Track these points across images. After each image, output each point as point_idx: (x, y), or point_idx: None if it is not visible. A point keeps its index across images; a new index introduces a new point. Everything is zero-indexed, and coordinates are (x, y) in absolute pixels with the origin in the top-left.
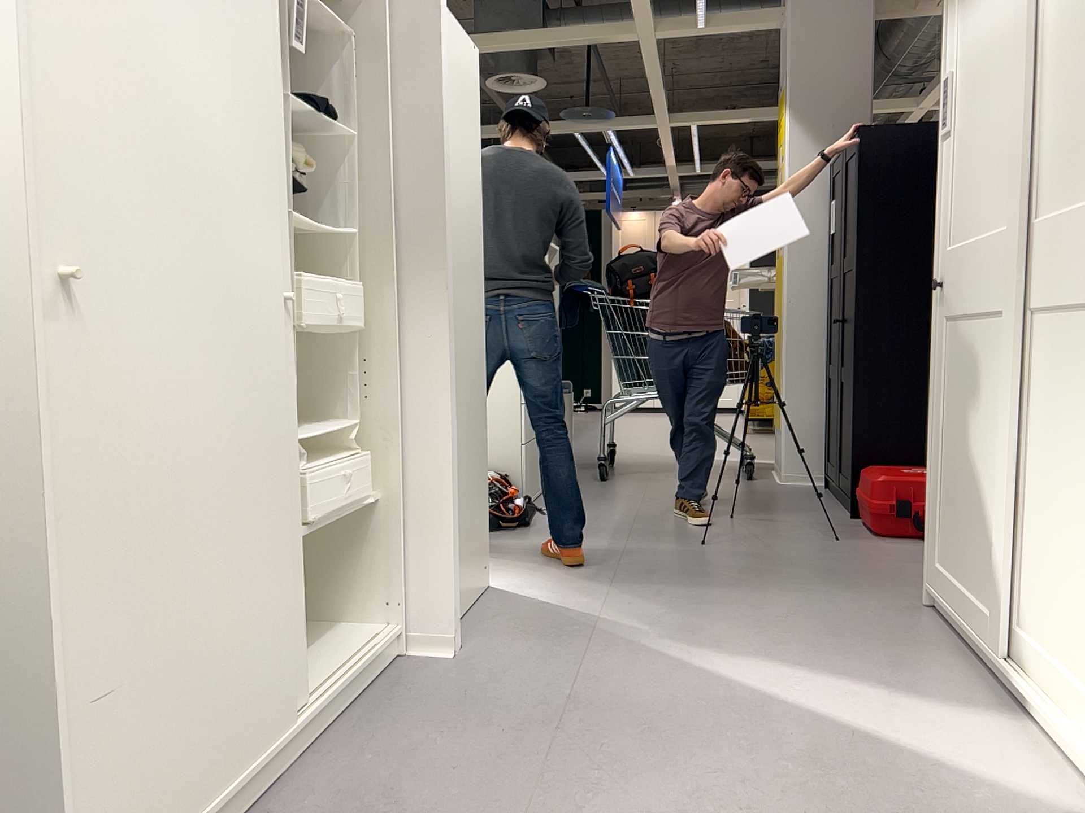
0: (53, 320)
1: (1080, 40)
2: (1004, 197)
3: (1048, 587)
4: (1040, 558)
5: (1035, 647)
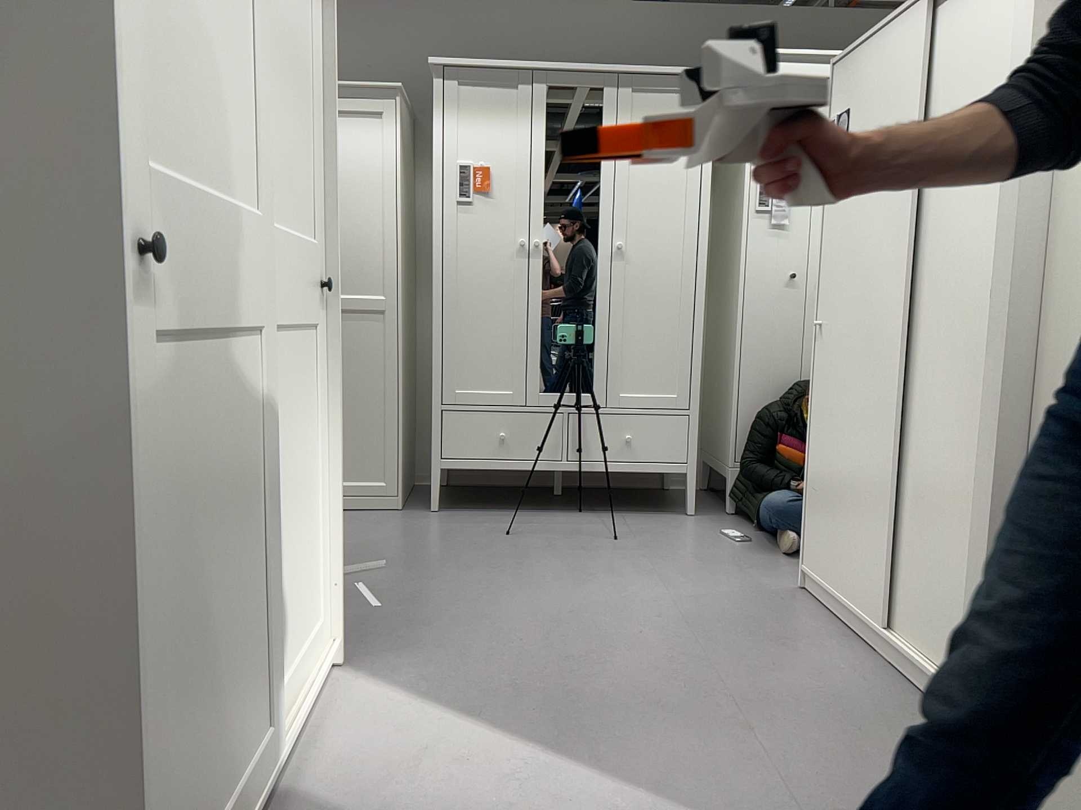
0: (817, 341)
1: (278, 67)
2: (247, 169)
3: (285, 607)
4: (278, 592)
5: (282, 683)
